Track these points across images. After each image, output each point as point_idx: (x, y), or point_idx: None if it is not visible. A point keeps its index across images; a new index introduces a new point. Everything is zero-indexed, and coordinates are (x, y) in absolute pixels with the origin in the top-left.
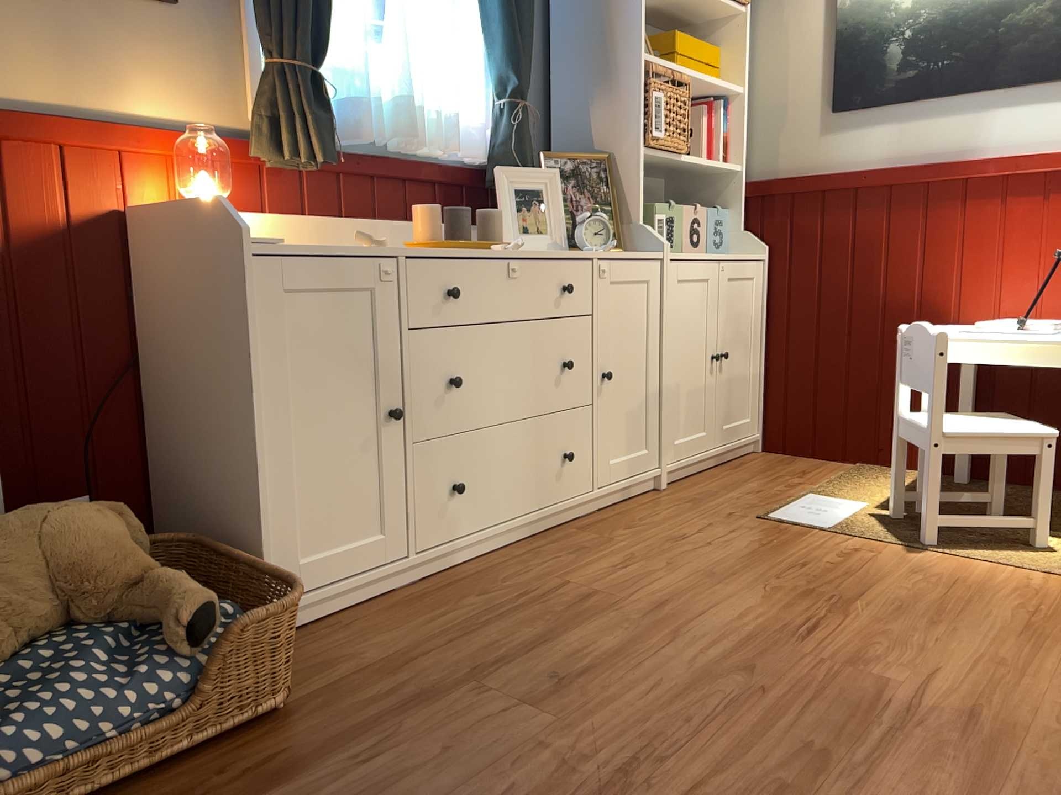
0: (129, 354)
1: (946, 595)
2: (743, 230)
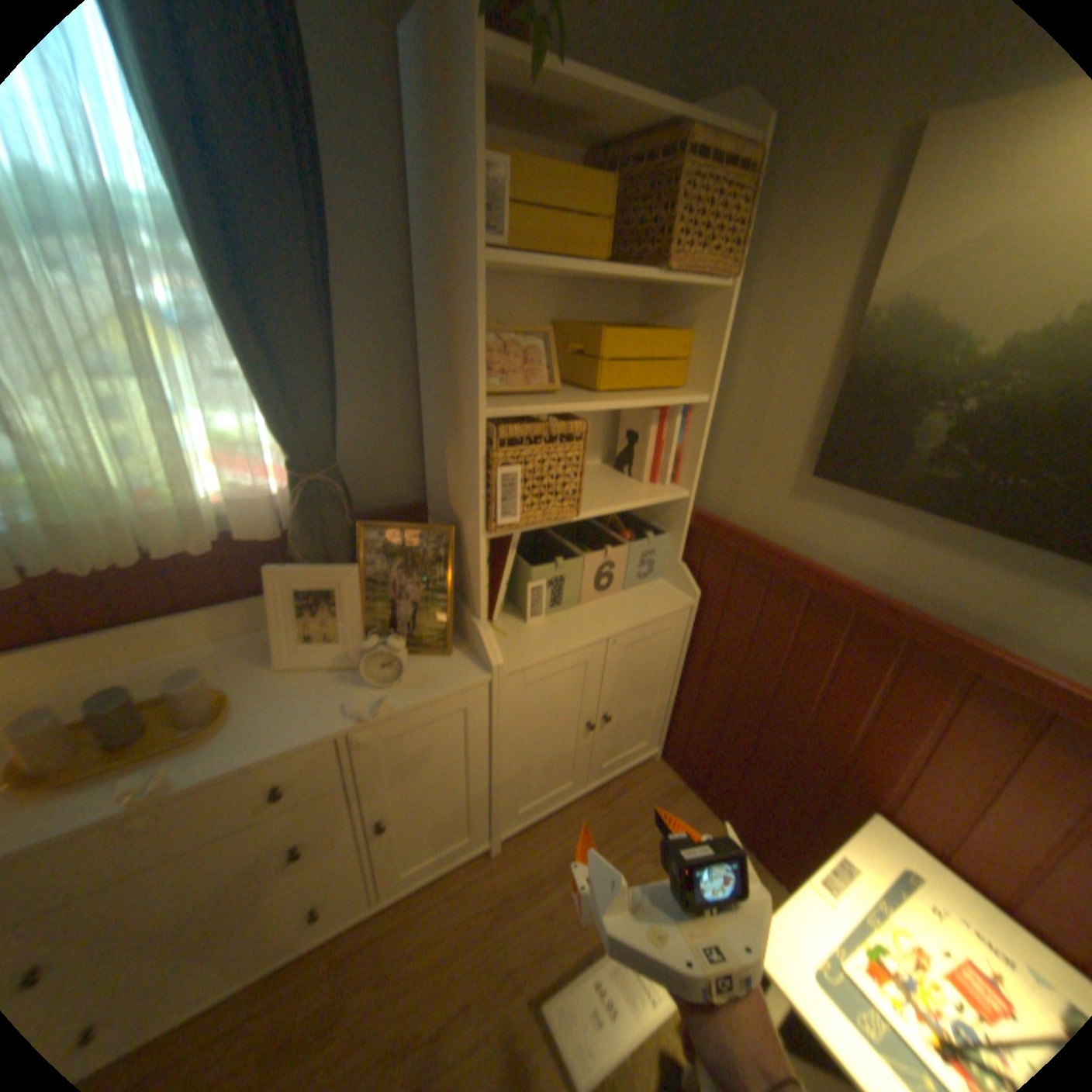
0: None
1: None
2: (681, 562)
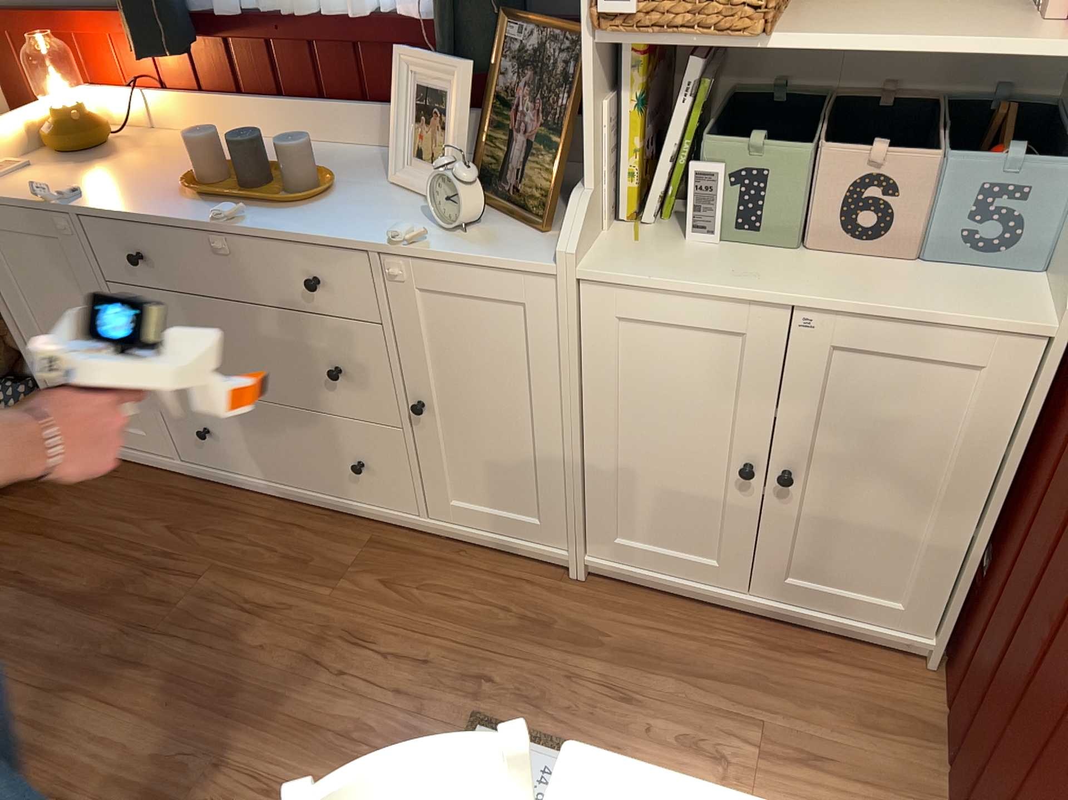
0: None
1: None
2: None
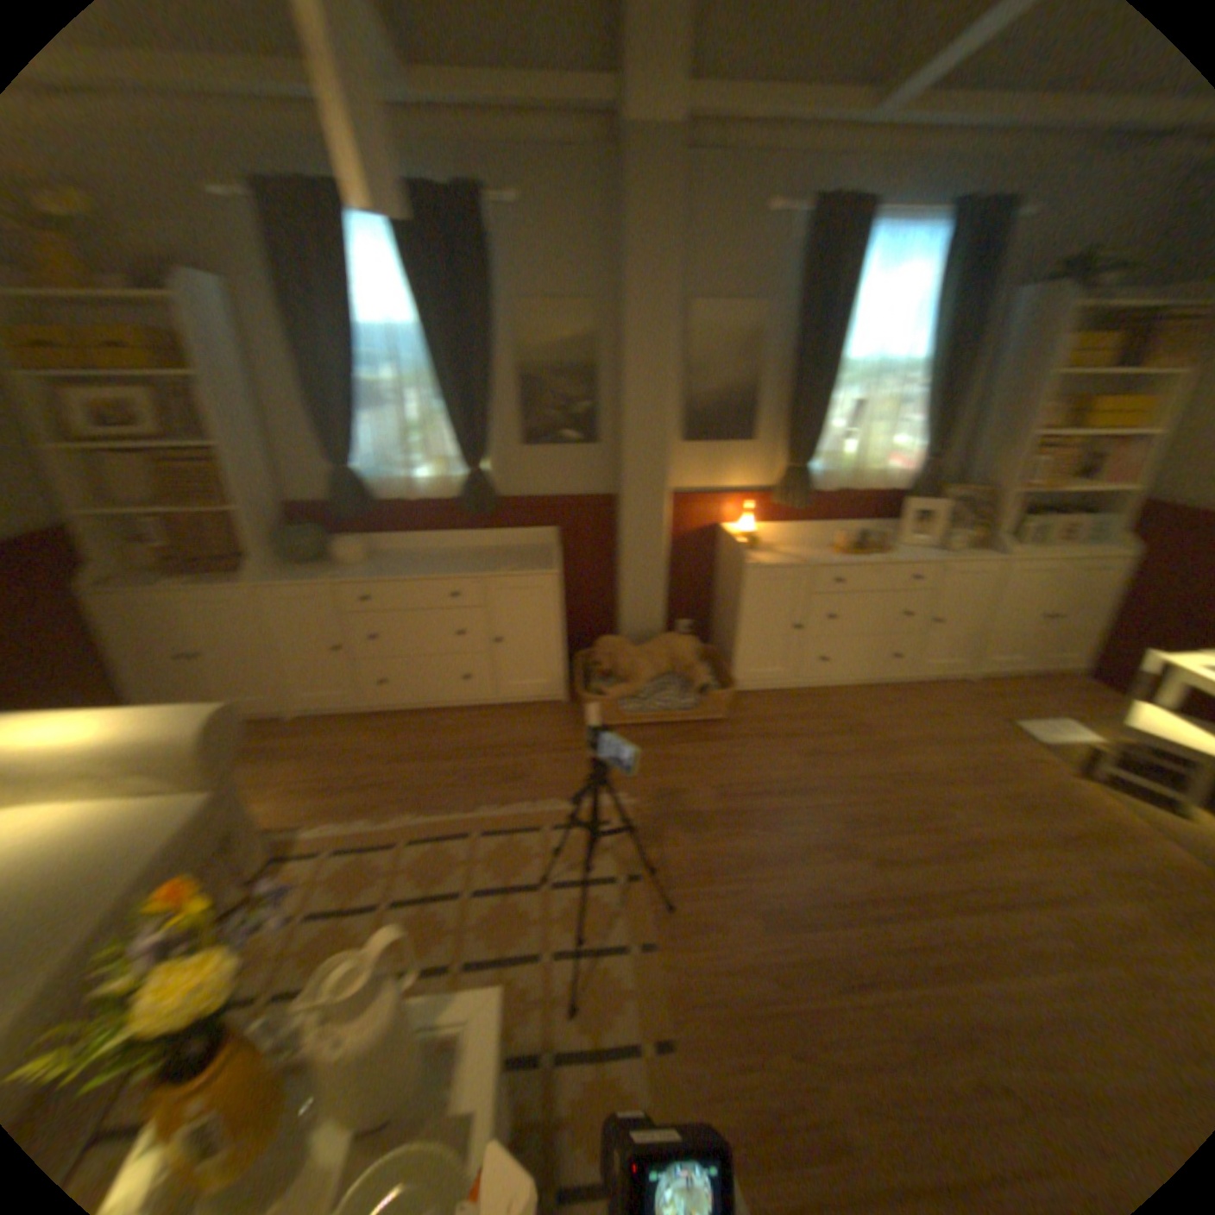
0: (713, 575)
1: (1055, 806)
2: (1126, 532)
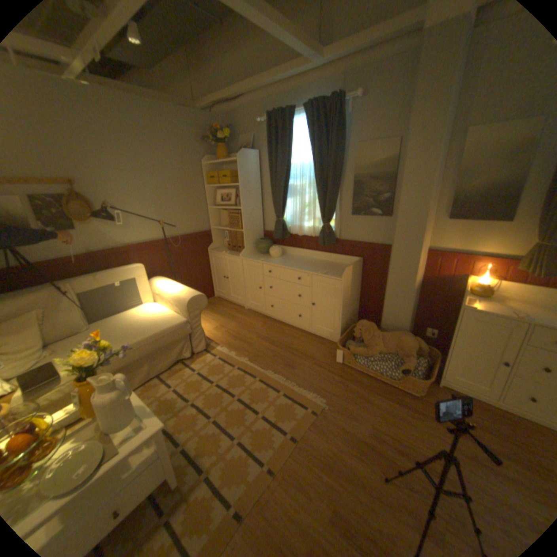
0: (459, 307)
1: None
2: None
